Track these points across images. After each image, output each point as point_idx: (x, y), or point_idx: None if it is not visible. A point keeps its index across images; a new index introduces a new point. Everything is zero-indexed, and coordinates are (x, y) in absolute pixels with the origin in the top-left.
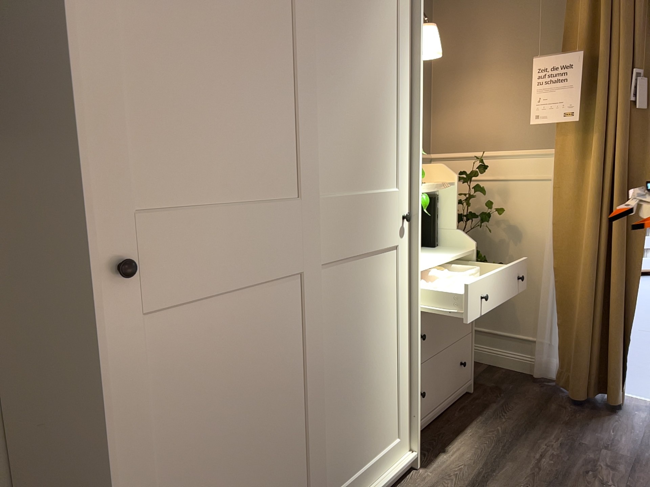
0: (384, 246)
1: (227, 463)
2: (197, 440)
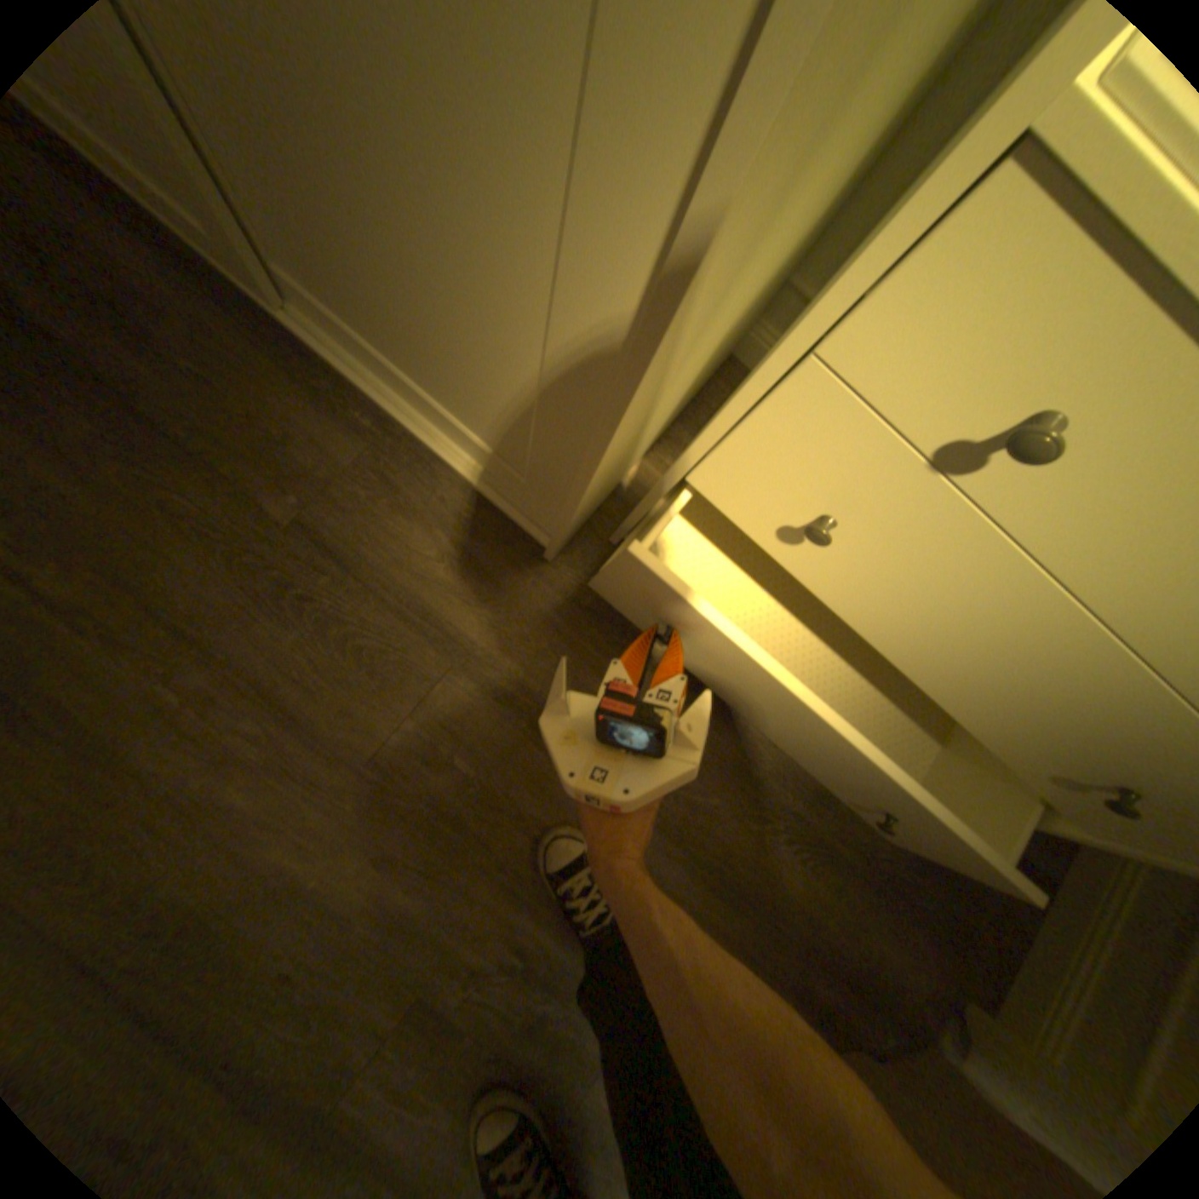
0: None
1: None
2: None
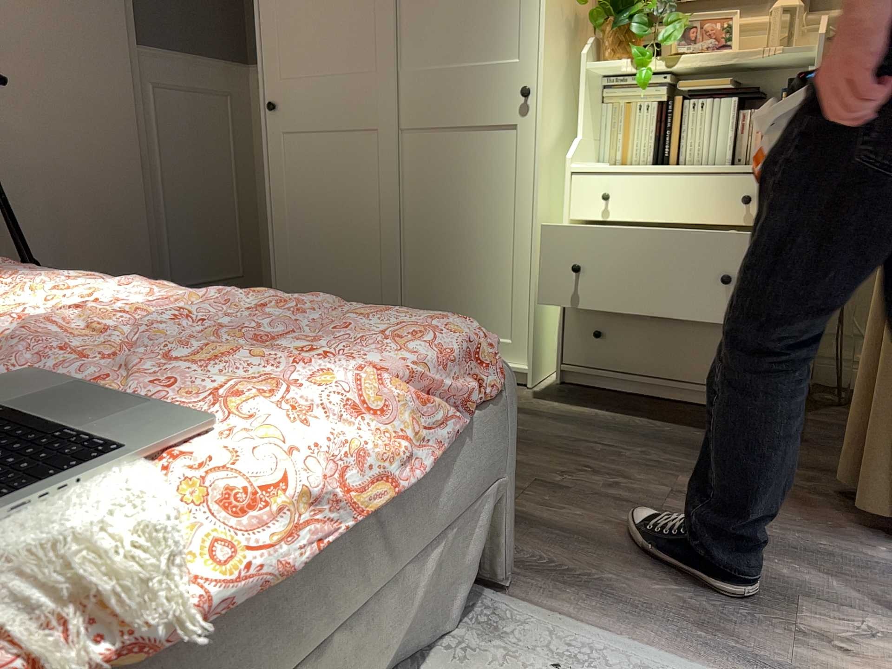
0: (495, 123)
1: (314, 247)
2: (297, 221)
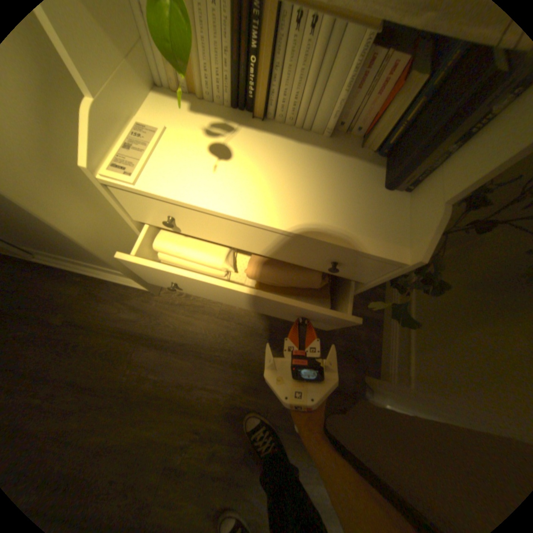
0: None
1: None
2: None
